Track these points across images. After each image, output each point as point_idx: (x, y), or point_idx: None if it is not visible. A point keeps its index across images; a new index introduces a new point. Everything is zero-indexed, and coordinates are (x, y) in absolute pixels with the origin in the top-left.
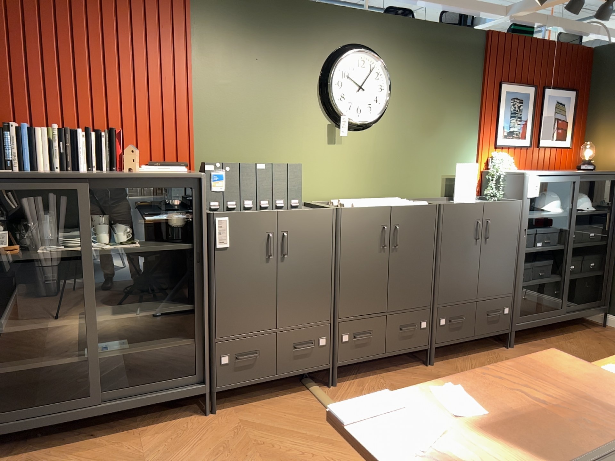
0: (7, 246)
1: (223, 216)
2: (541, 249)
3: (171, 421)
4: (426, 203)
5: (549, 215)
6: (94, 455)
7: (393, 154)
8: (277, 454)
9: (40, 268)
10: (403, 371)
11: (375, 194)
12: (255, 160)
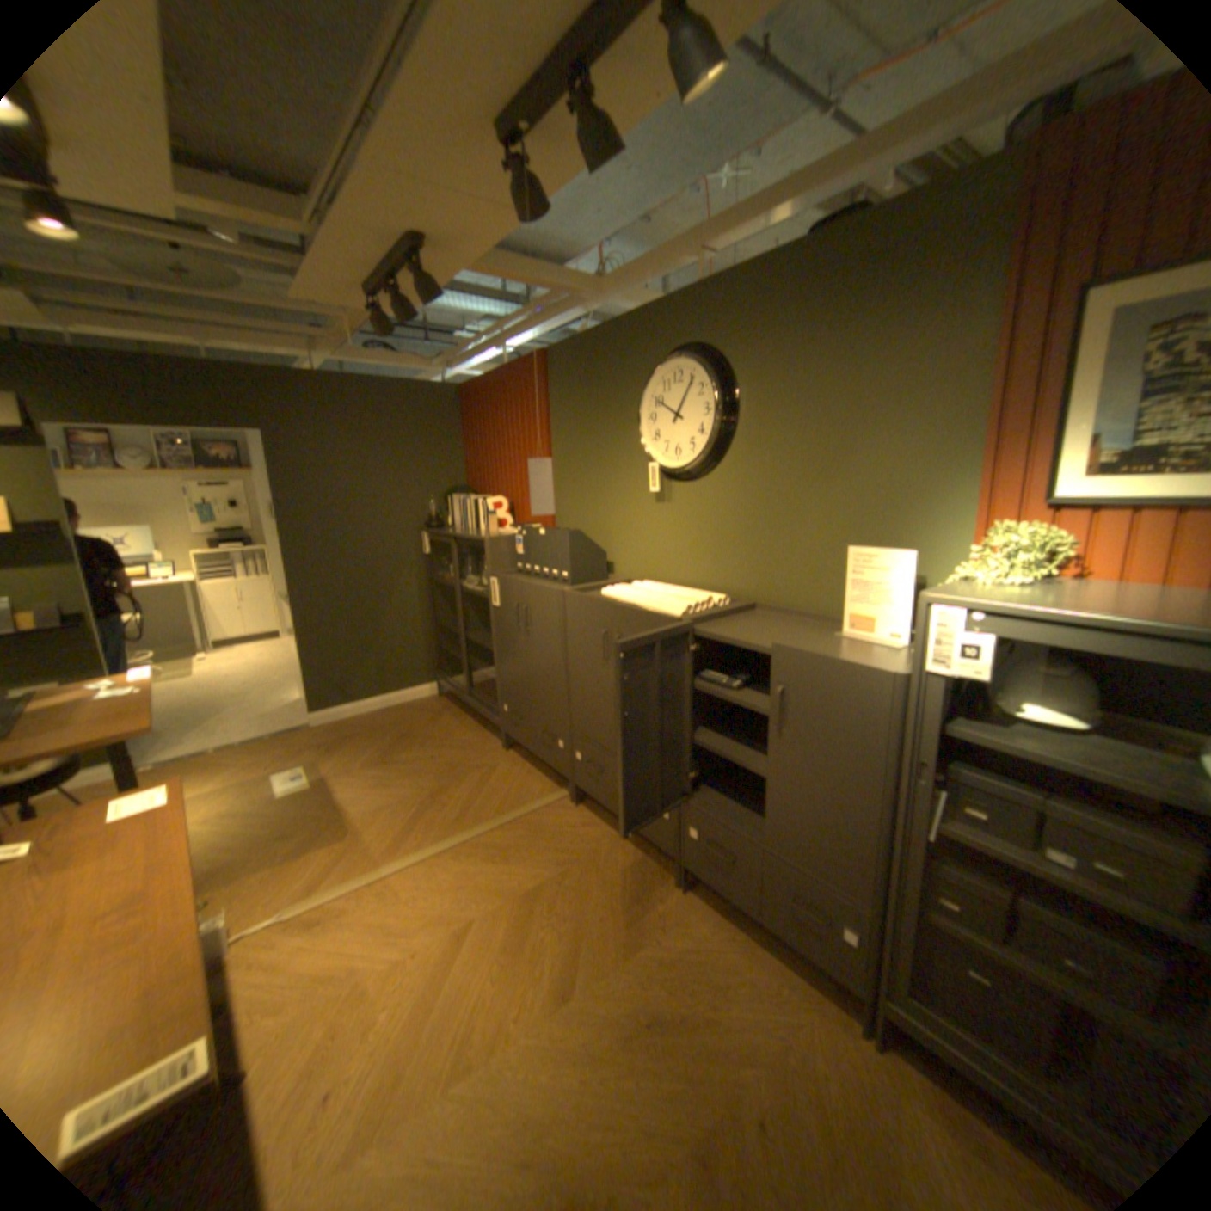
0: (457, 576)
1: (496, 577)
2: (1045, 872)
3: (494, 737)
4: (678, 613)
5: (1094, 775)
6: (450, 725)
7: (747, 521)
8: (446, 792)
9: (460, 594)
10: (645, 860)
11: (717, 586)
12: (592, 523)
